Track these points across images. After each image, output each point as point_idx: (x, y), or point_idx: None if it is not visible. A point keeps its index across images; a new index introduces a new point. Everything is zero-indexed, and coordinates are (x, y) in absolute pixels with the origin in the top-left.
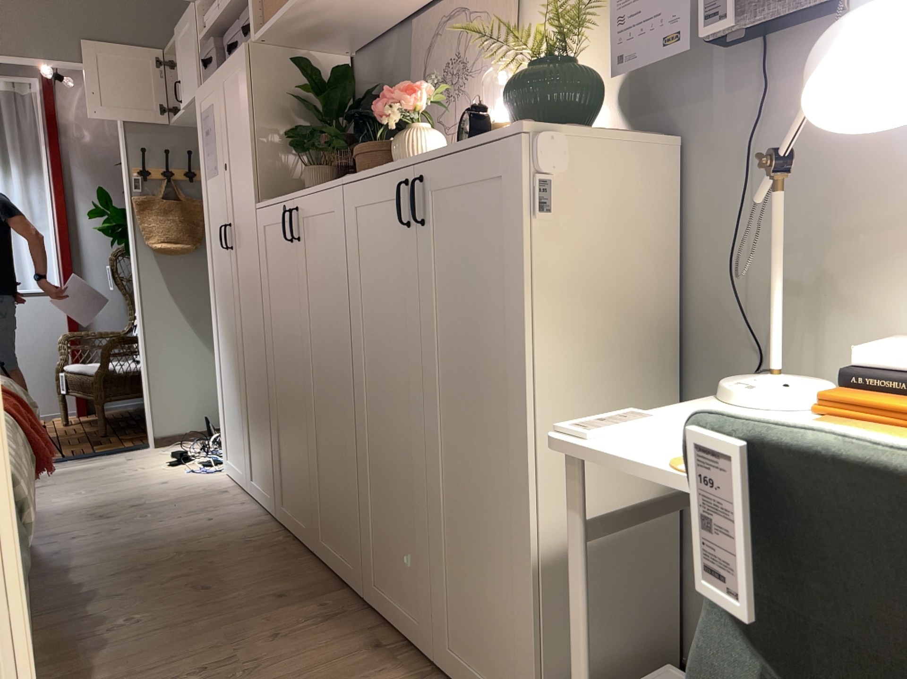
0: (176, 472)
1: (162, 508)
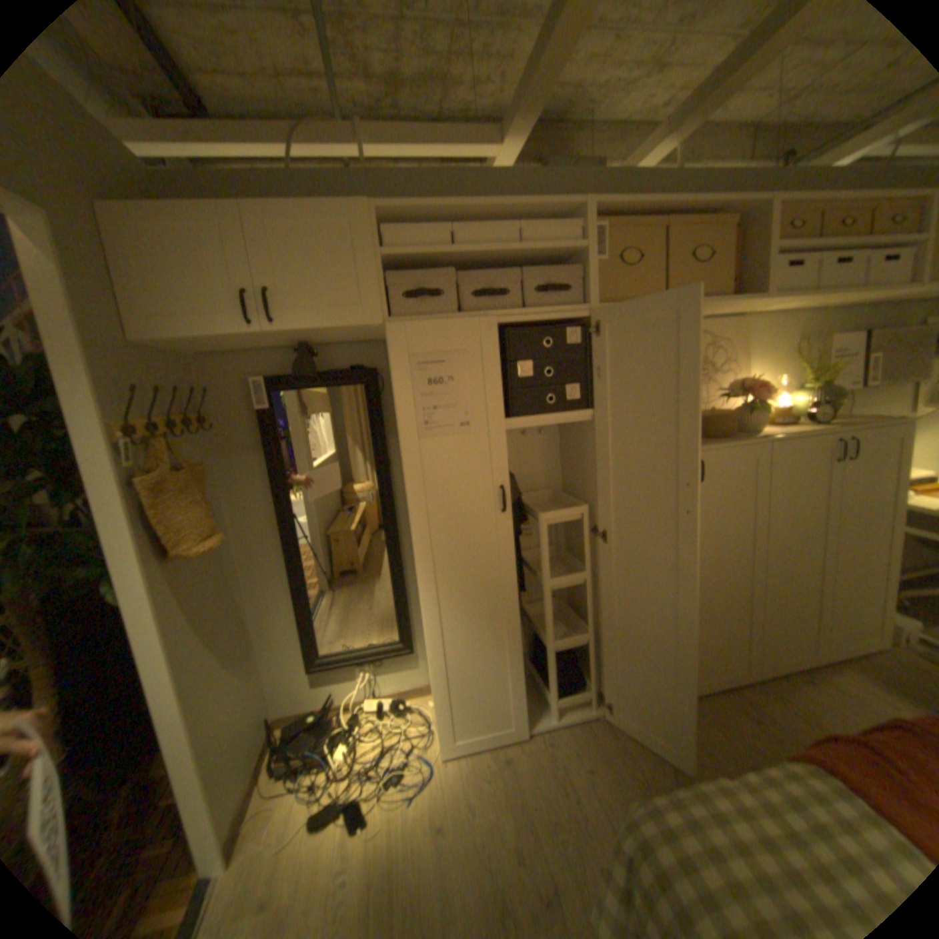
0: (395, 821)
1: (537, 824)
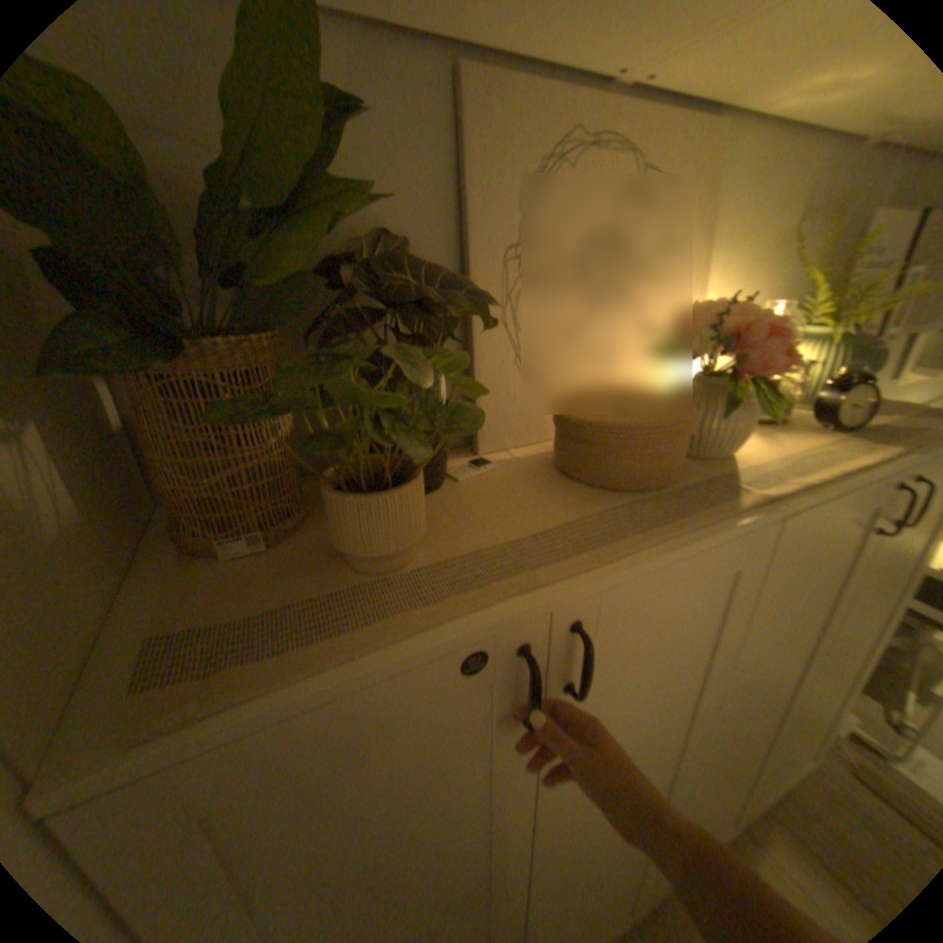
0: None
1: None
